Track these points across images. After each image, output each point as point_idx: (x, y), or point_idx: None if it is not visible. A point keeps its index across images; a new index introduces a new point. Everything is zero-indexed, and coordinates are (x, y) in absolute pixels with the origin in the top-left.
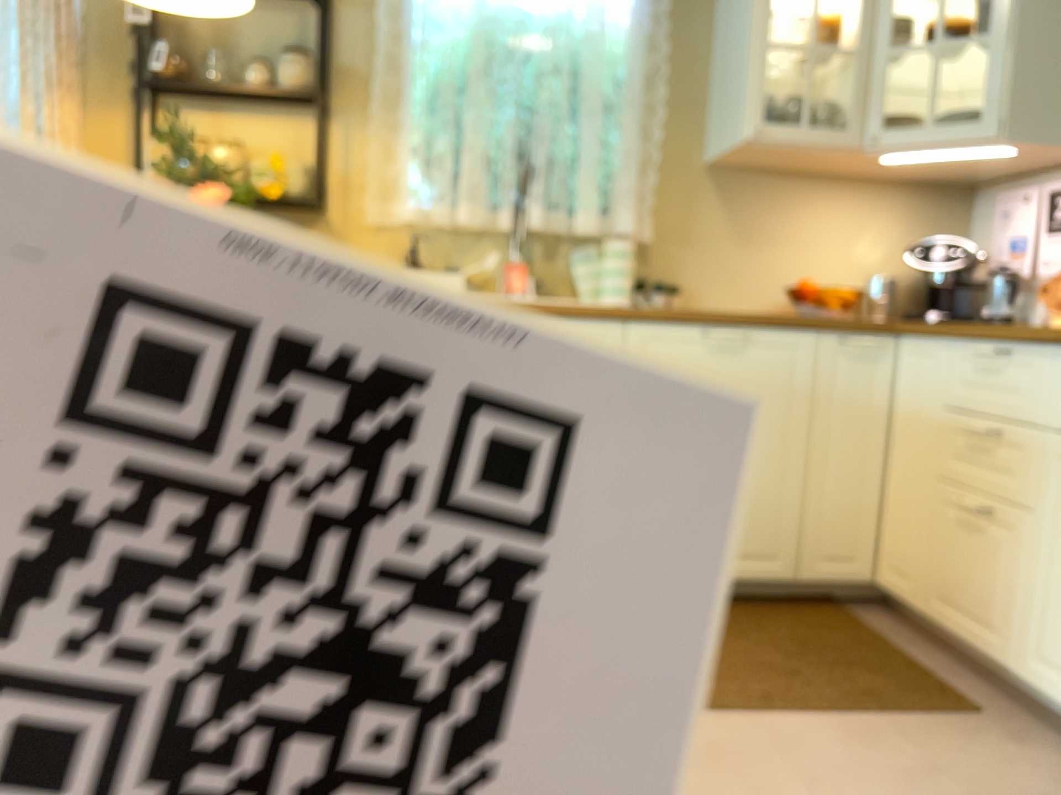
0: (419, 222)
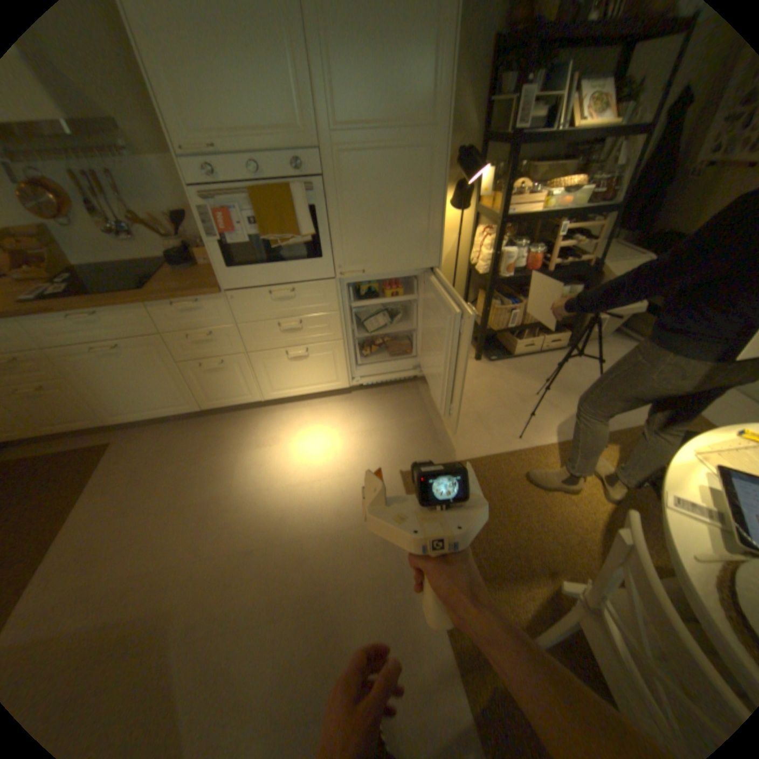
0: None
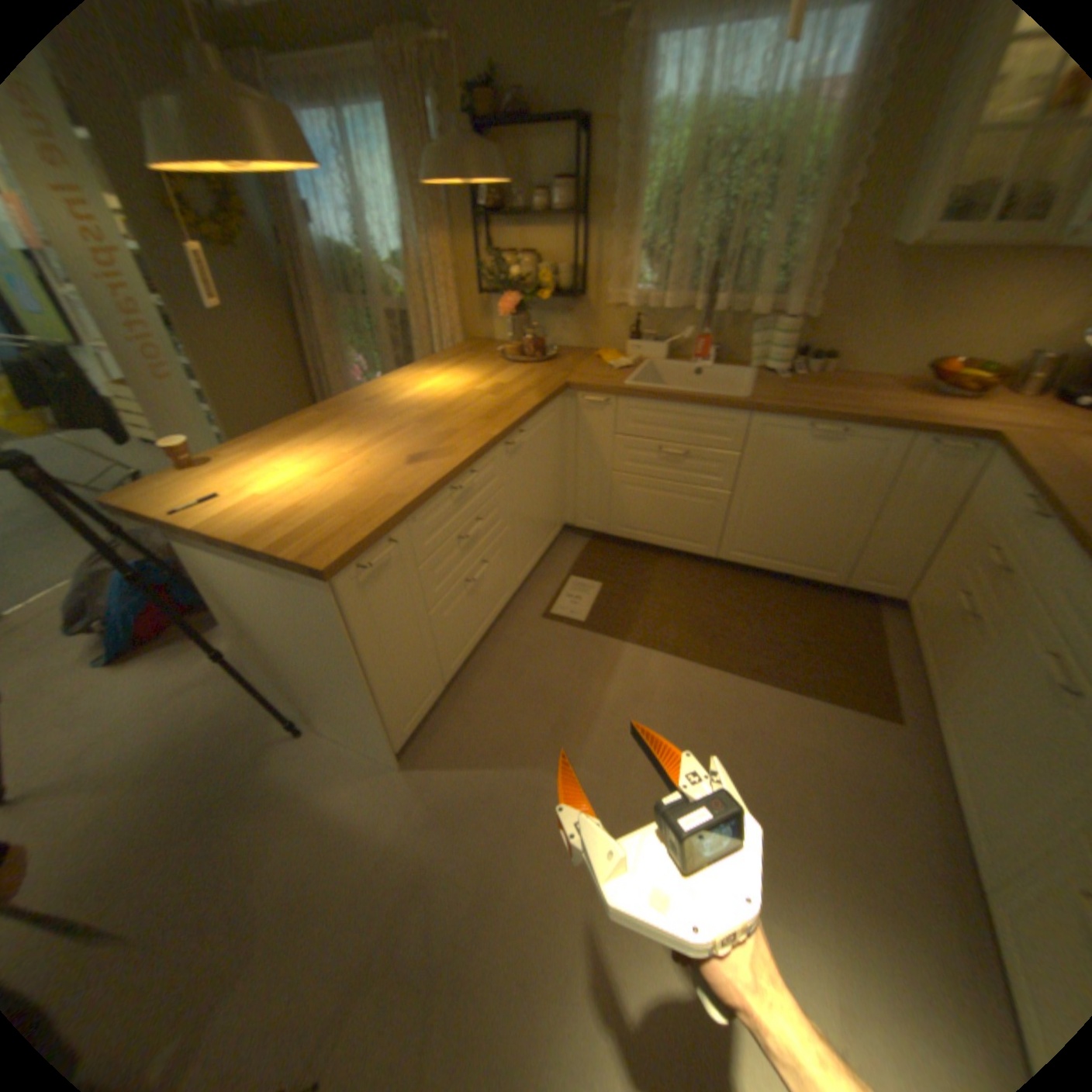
0: (643, 303)
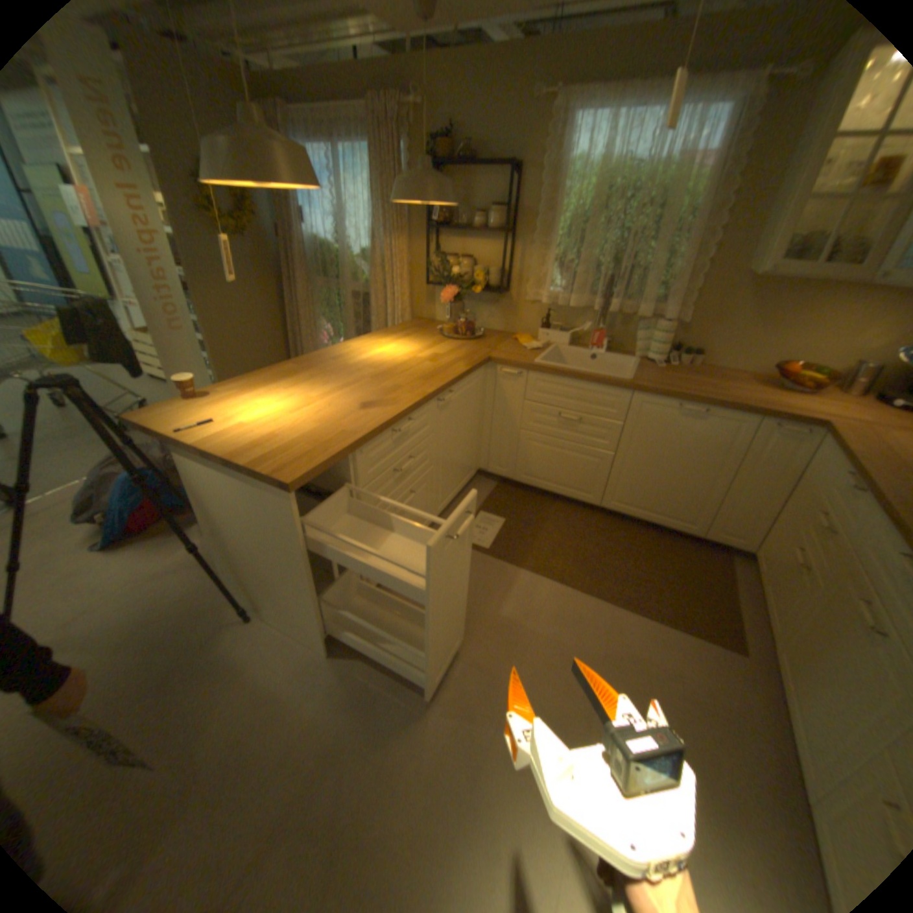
0: (552, 301)
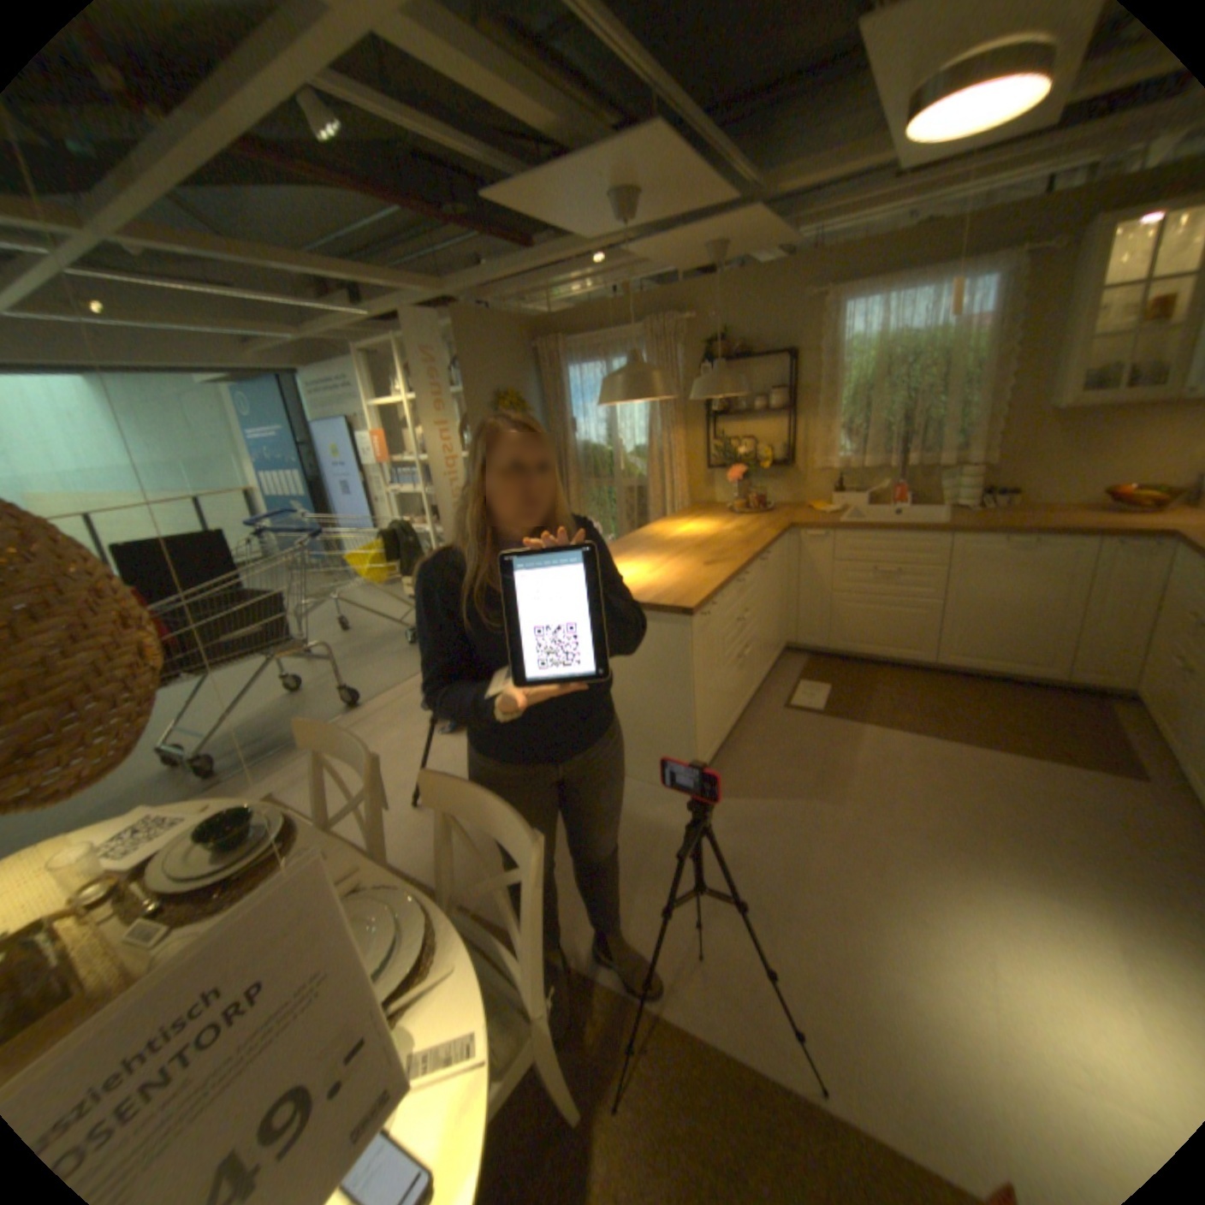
0: (842, 466)
